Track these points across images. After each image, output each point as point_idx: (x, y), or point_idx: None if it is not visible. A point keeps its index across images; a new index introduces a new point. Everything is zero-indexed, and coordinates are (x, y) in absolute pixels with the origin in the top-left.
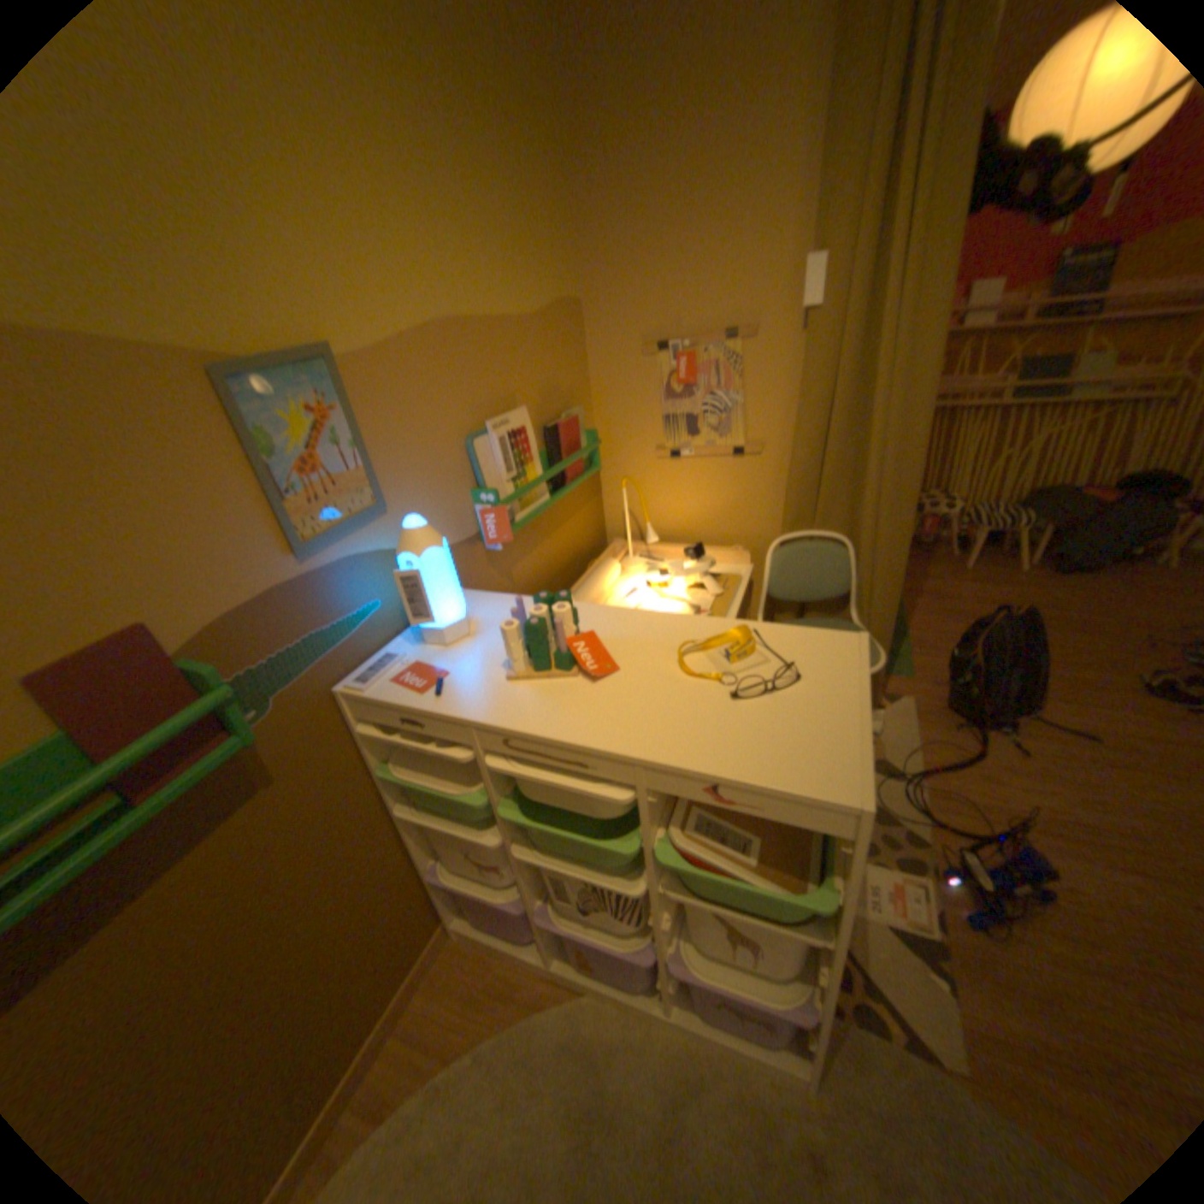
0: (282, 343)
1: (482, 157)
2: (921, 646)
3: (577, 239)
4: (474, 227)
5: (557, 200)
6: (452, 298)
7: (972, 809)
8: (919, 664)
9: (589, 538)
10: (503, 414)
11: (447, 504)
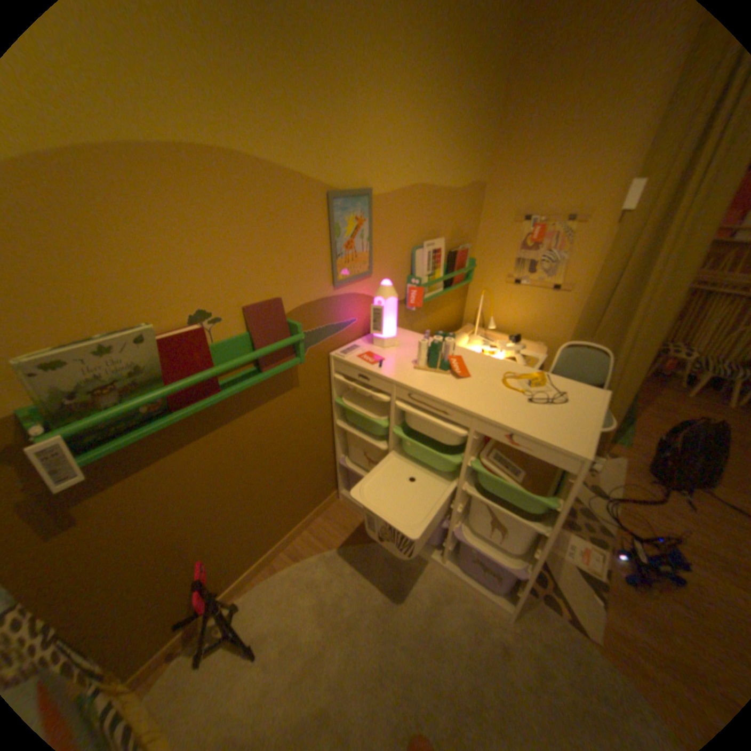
0: (356, 186)
1: (460, 102)
2: (642, 433)
3: (494, 150)
4: (446, 139)
5: (490, 127)
6: (426, 175)
7: (648, 527)
8: (637, 443)
9: (454, 320)
10: (433, 240)
11: (395, 280)
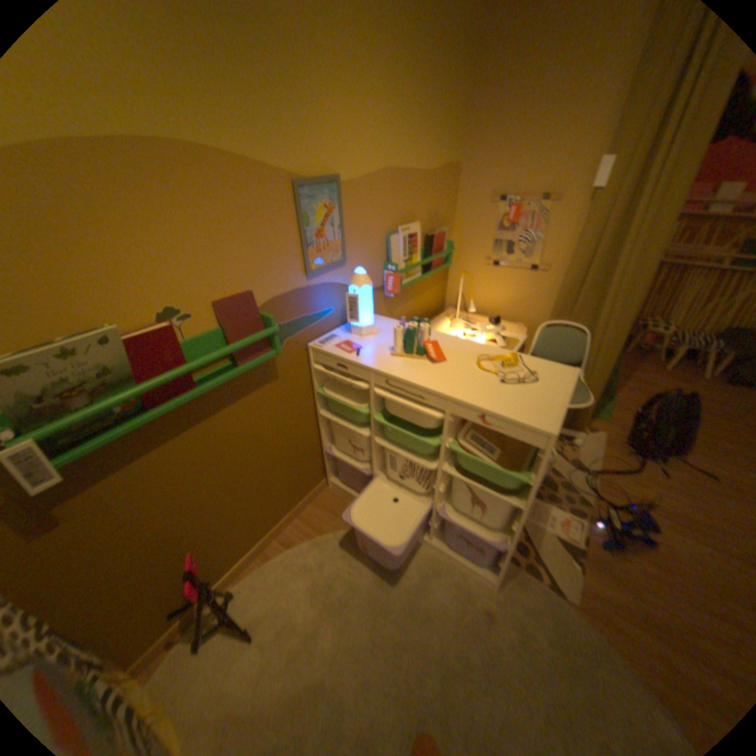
0: (322, 174)
1: (427, 81)
2: (621, 408)
3: (467, 129)
4: (415, 120)
5: (461, 105)
6: (396, 159)
7: (624, 496)
8: (617, 417)
9: (435, 305)
10: (408, 225)
11: (371, 268)
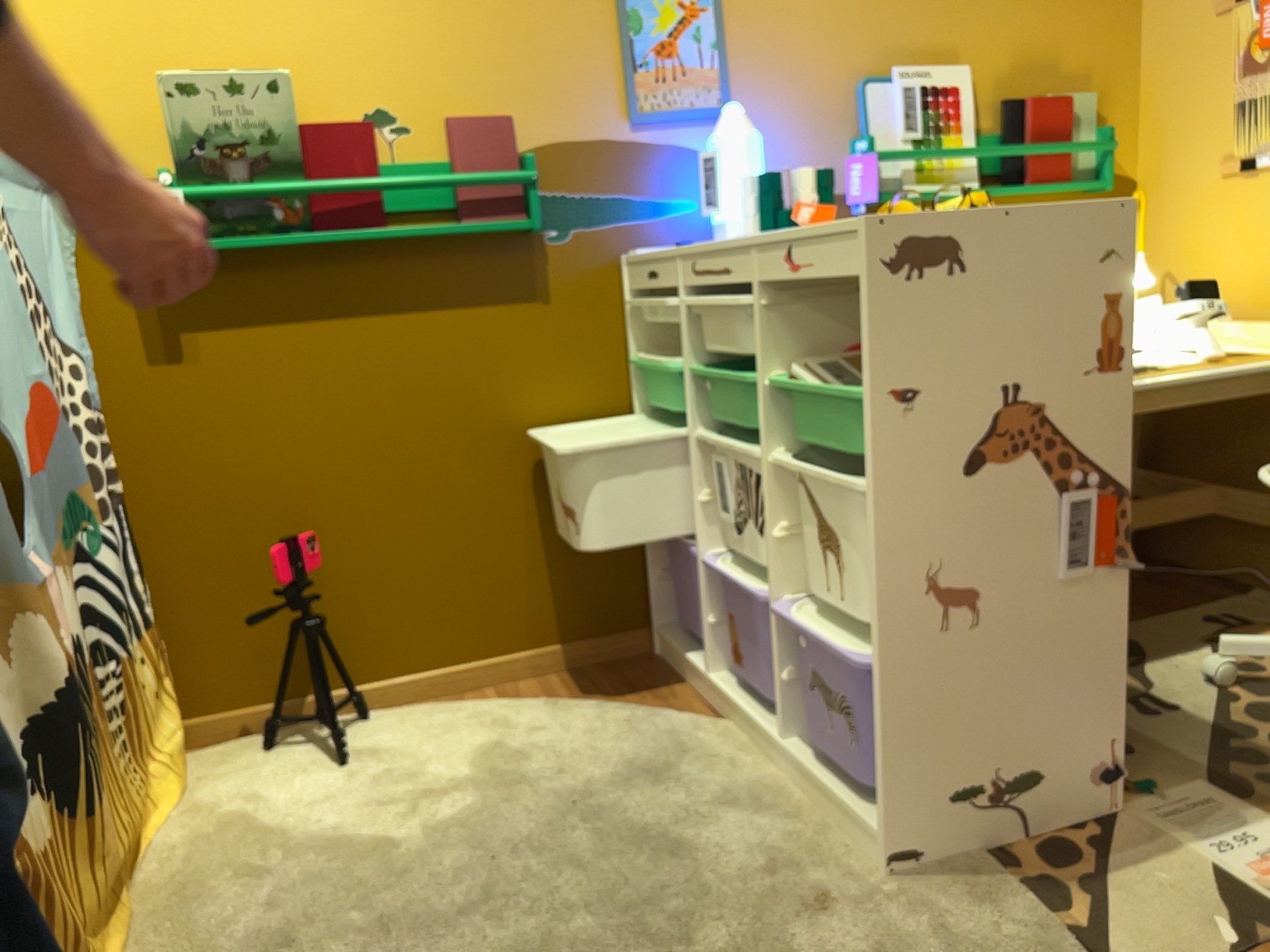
0: None
1: None
2: None
3: None
4: None
5: None
6: None
7: None
8: None
9: None
10: (926, 67)
11: (809, 143)
